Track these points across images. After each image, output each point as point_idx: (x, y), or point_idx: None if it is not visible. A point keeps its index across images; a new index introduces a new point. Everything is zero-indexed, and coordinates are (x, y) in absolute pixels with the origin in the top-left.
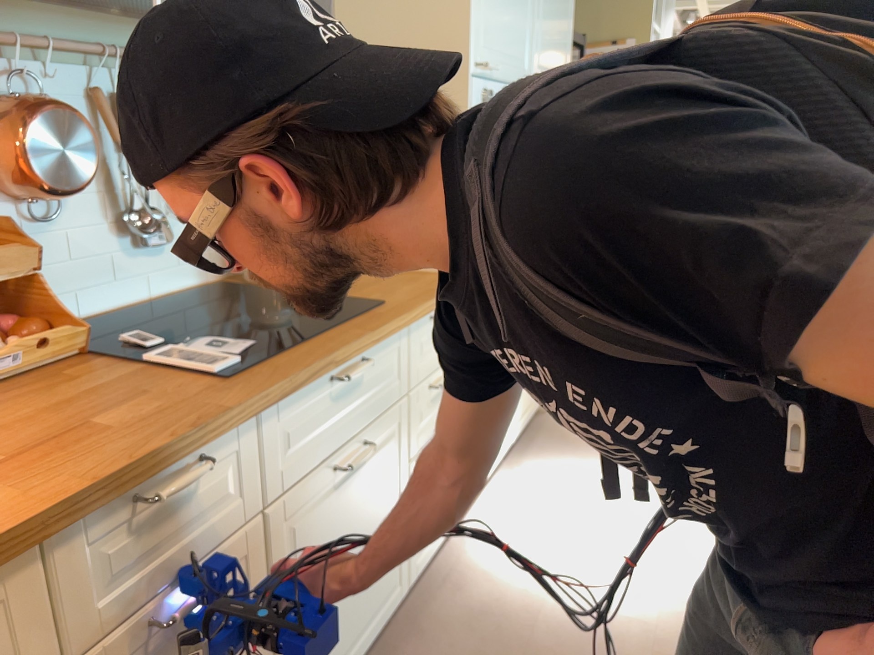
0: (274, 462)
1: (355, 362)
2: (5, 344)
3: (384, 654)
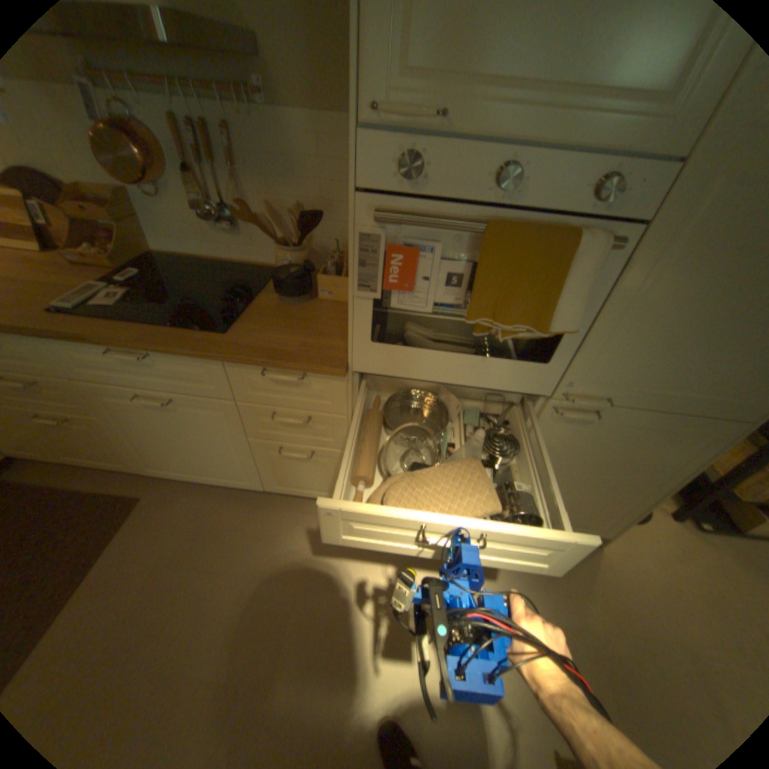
0: (65, 364)
1: (137, 352)
2: (84, 249)
3: (235, 498)
